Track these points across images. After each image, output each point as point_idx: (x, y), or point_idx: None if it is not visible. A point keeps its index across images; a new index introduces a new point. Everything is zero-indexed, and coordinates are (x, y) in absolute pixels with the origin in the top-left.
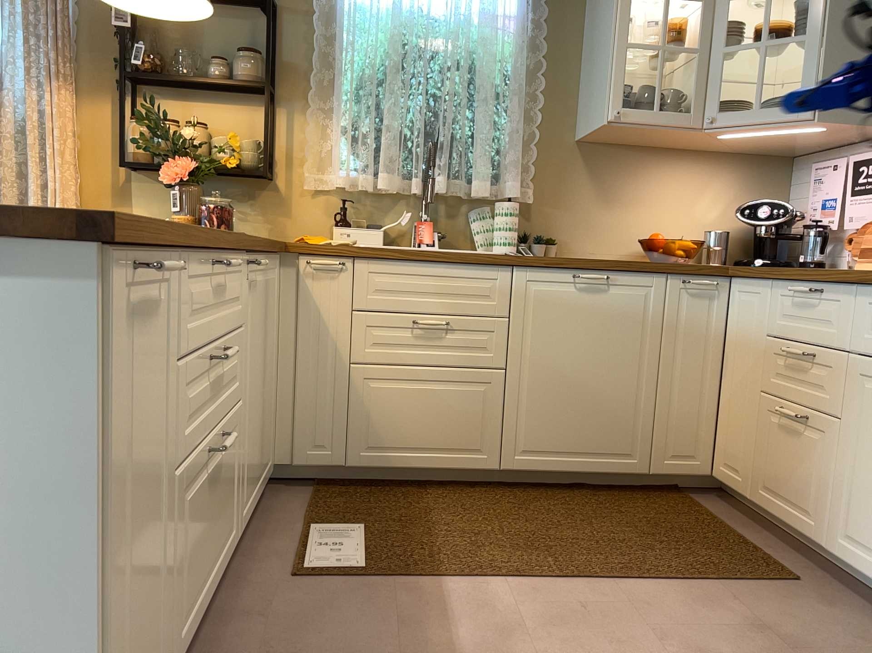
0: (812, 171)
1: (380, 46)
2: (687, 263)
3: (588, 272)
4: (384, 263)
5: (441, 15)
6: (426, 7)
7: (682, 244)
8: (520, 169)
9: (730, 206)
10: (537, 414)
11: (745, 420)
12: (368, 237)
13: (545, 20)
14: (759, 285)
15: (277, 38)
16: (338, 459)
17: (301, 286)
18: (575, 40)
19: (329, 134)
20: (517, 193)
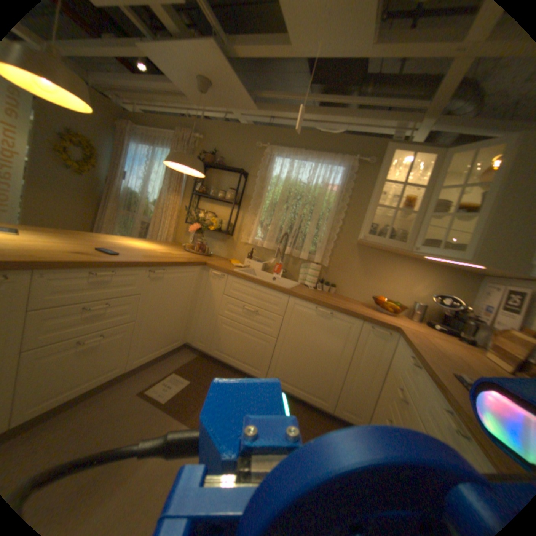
0: (487, 288)
1: (280, 192)
2: (378, 319)
3: (322, 308)
4: (238, 280)
5: (306, 182)
6: (300, 179)
7: (392, 306)
8: (326, 252)
9: (435, 293)
10: (285, 364)
11: (382, 413)
12: (256, 266)
13: (351, 189)
14: (406, 345)
15: (245, 185)
16: (206, 350)
17: (208, 280)
18: (366, 199)
19: (254, 223)
20: (322, 261)
